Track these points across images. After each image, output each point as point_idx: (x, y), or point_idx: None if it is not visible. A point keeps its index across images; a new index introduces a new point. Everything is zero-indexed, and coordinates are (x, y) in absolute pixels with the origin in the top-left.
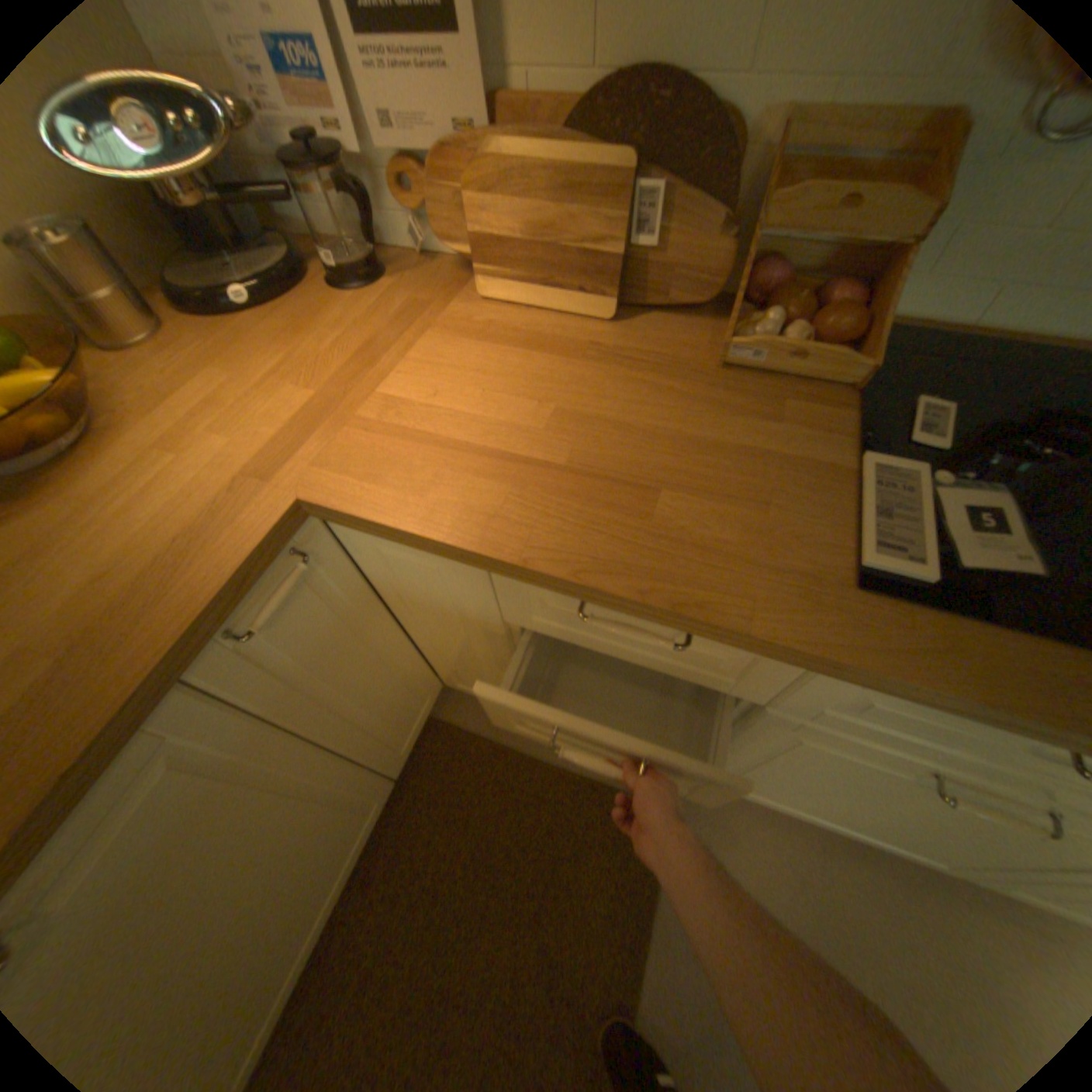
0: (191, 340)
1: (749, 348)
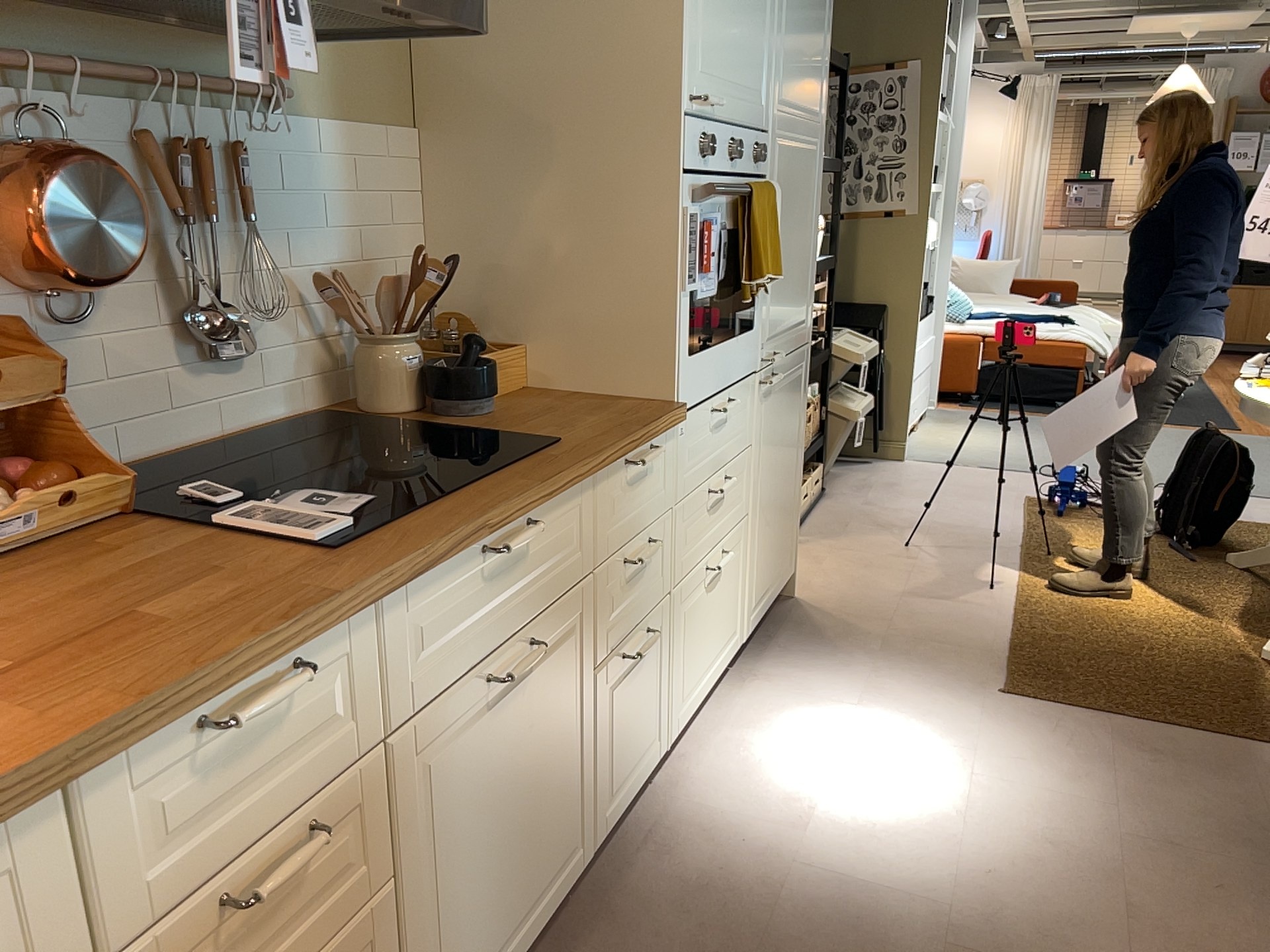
0: None
1: (10, 524)
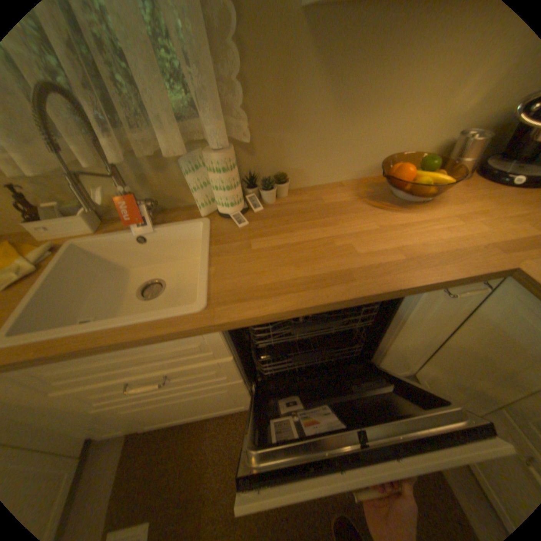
0: (483, 188)
1: None
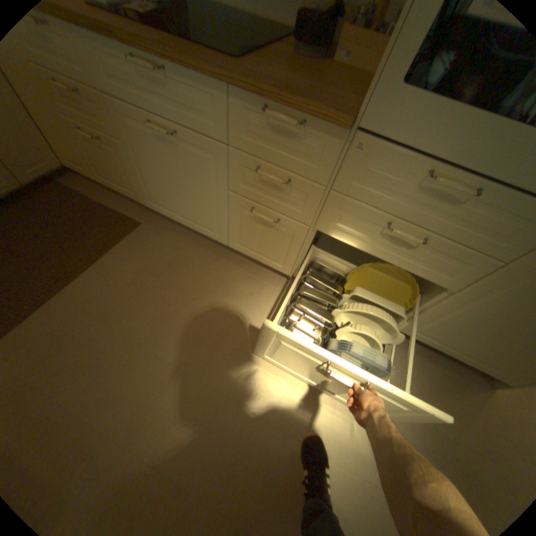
0: None
1: None
